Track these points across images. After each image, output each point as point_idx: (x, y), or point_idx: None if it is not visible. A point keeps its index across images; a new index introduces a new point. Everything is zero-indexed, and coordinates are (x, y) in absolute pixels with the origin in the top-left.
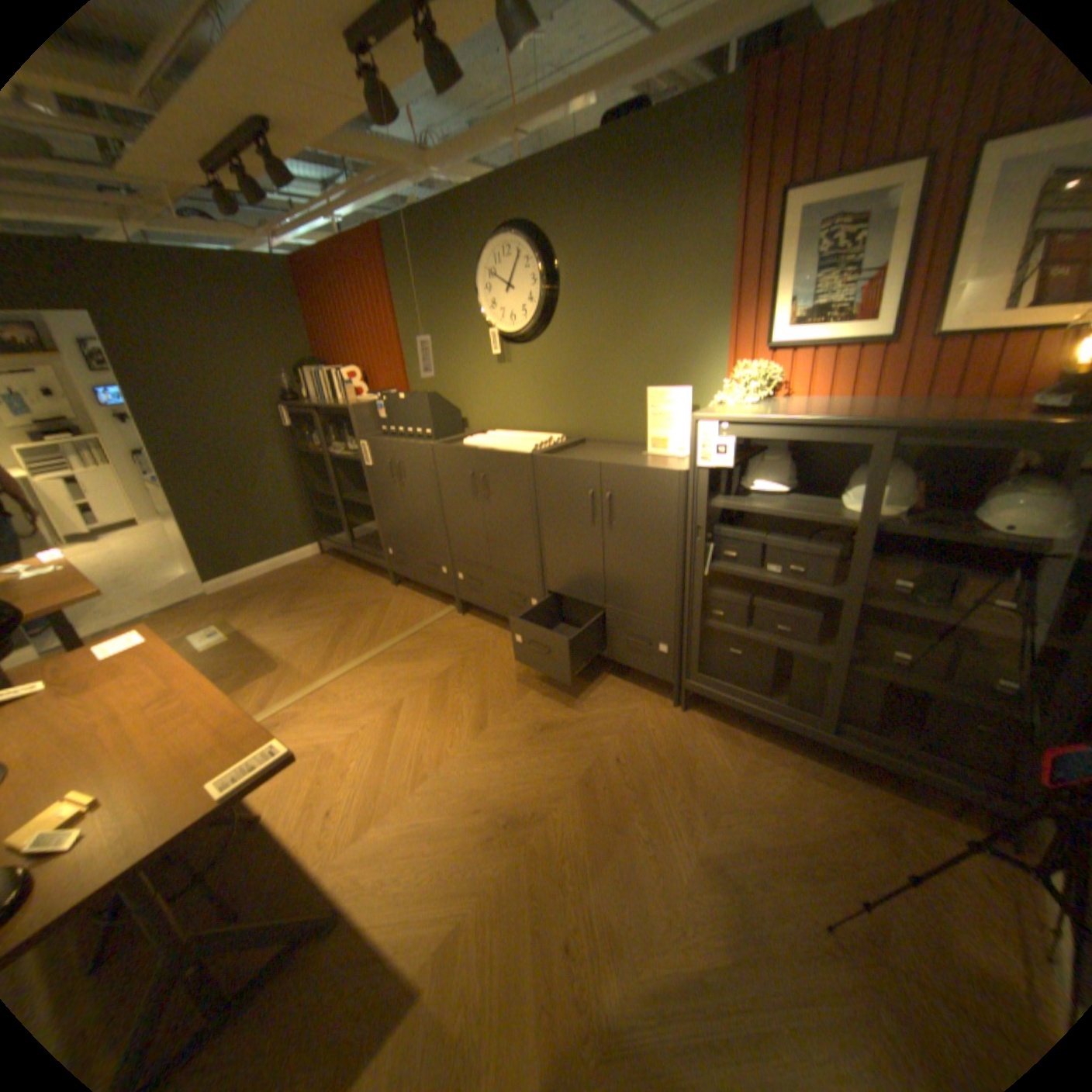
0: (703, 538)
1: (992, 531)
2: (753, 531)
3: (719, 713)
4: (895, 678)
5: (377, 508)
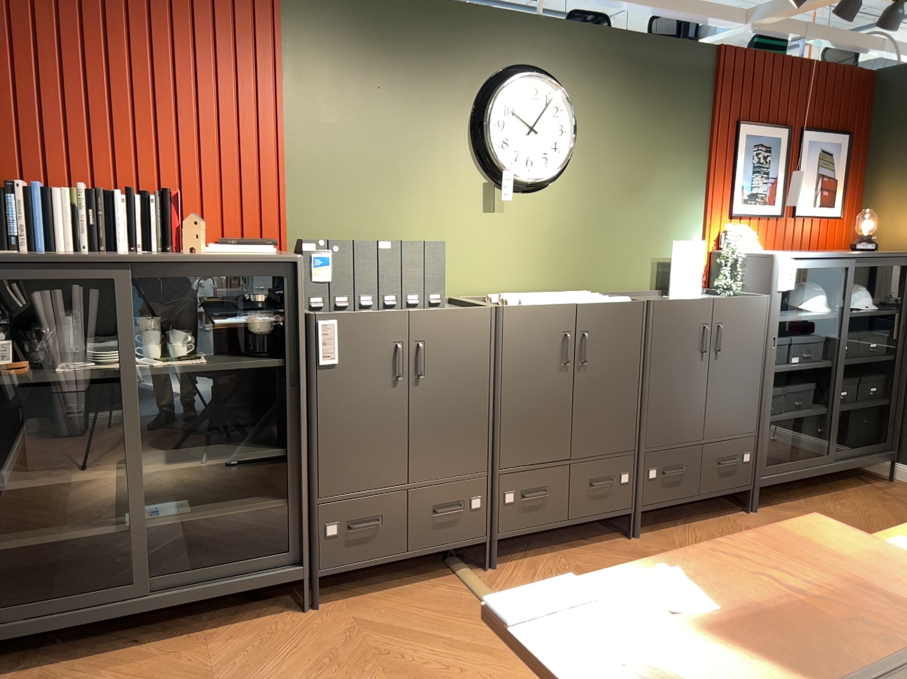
0: (776, 346)
1: (860, 310)
2: (779, 337)
3: (761, 502)
4: (848, 407)
5: (316, 448)
